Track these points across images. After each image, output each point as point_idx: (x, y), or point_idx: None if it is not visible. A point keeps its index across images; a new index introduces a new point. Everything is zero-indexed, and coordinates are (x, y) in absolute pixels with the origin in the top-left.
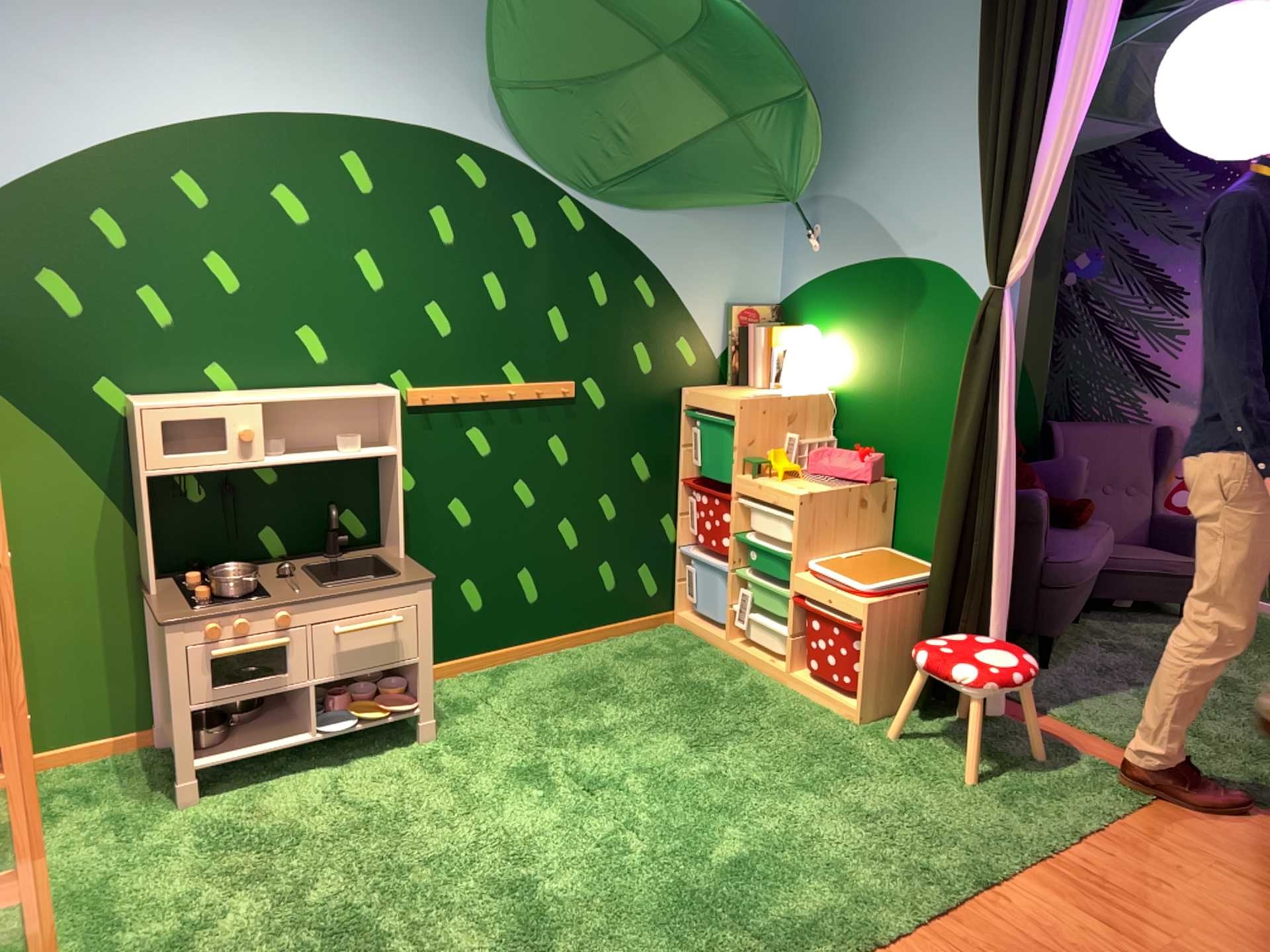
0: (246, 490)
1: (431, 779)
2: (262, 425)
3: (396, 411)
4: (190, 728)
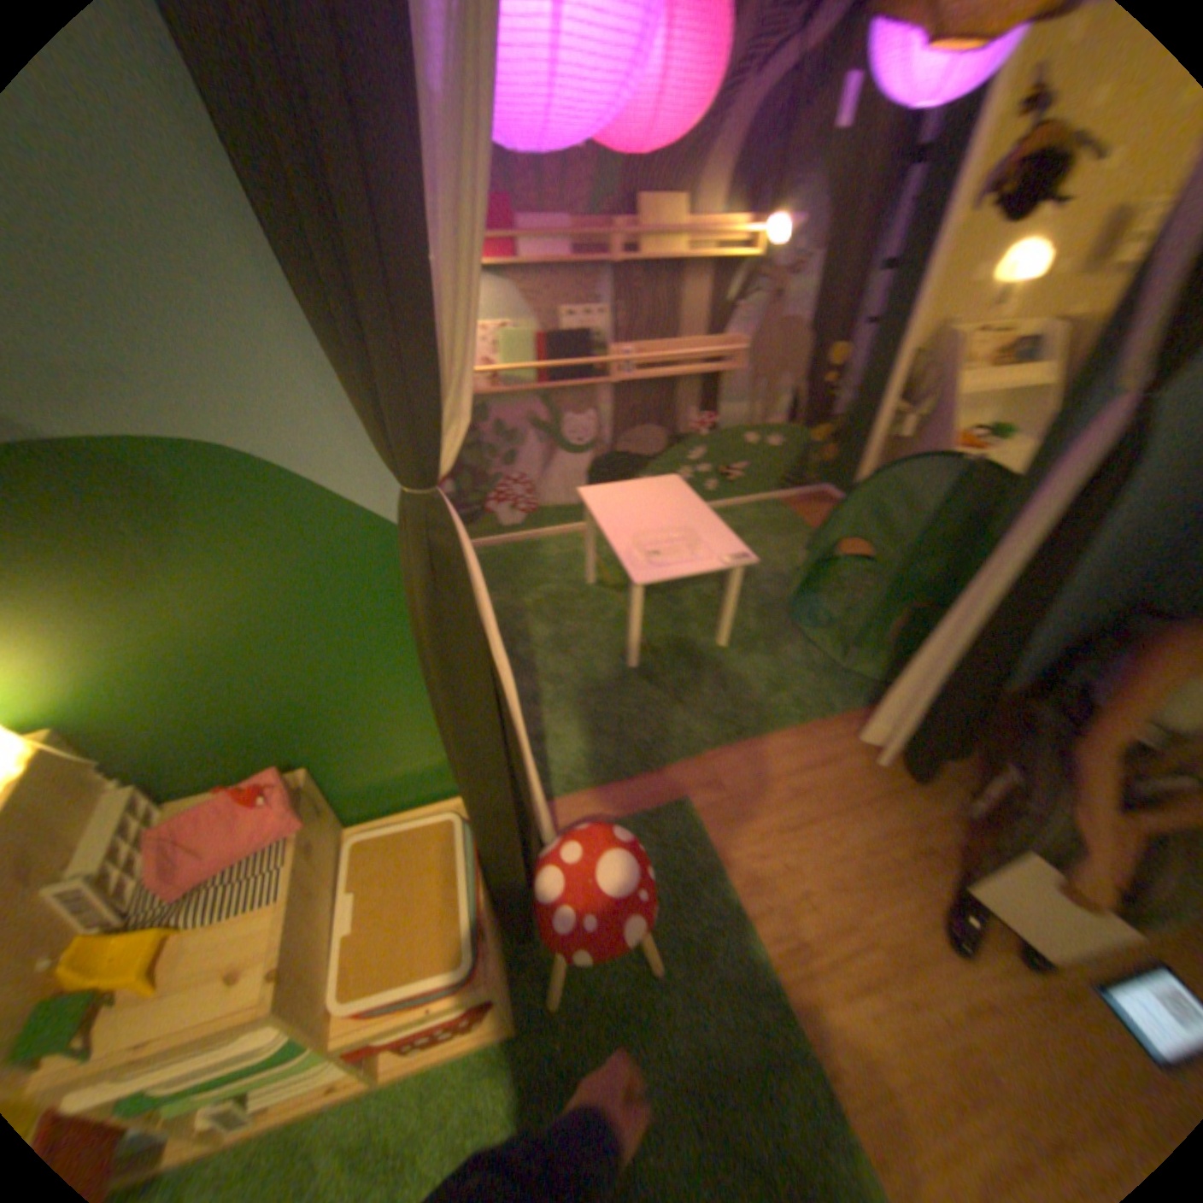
0: None
1: None
2: None
3: None
4: None
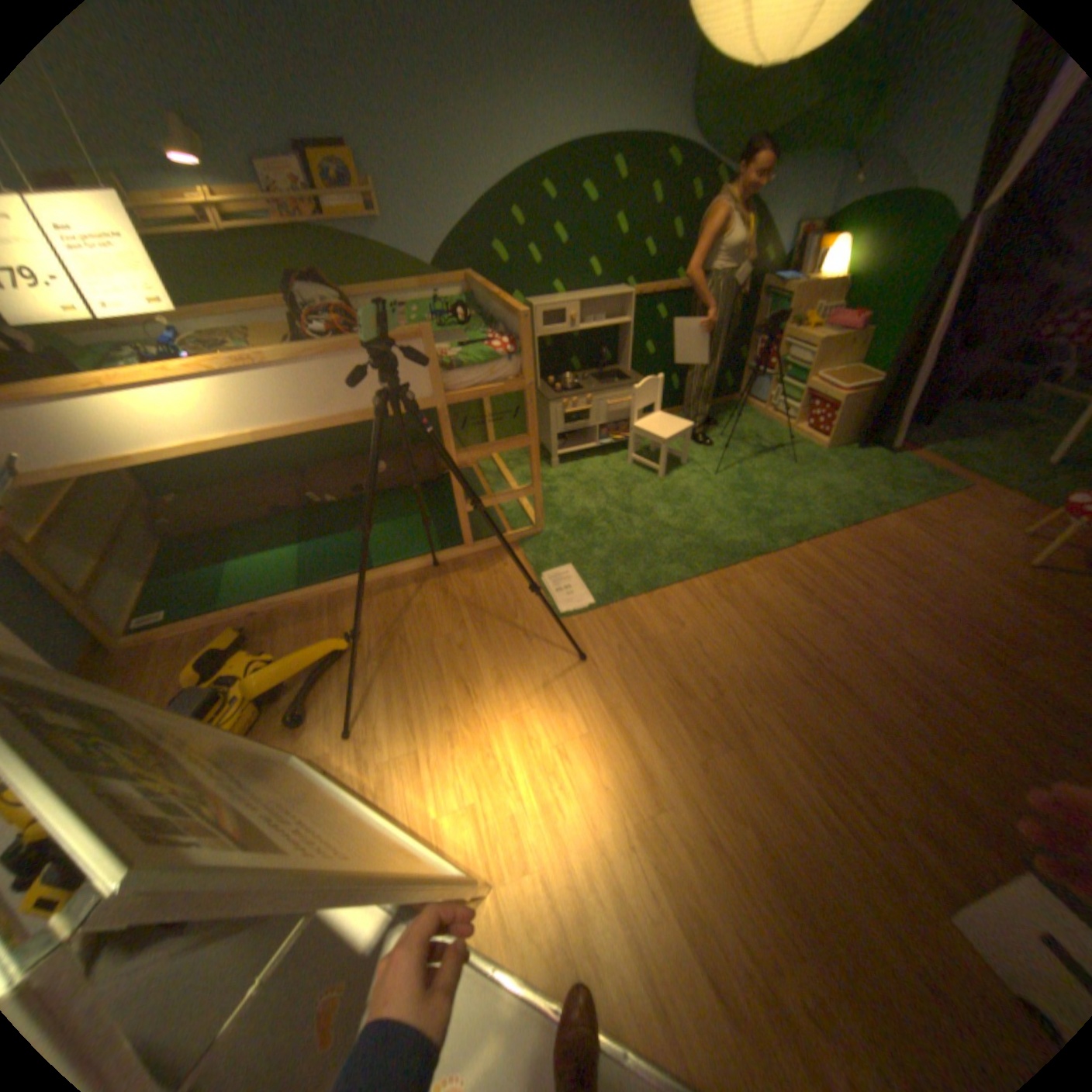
0: (566, 343)
1: (641, 465)
2: (578, 314)
3: (631, 303)
4: (556, 442)
